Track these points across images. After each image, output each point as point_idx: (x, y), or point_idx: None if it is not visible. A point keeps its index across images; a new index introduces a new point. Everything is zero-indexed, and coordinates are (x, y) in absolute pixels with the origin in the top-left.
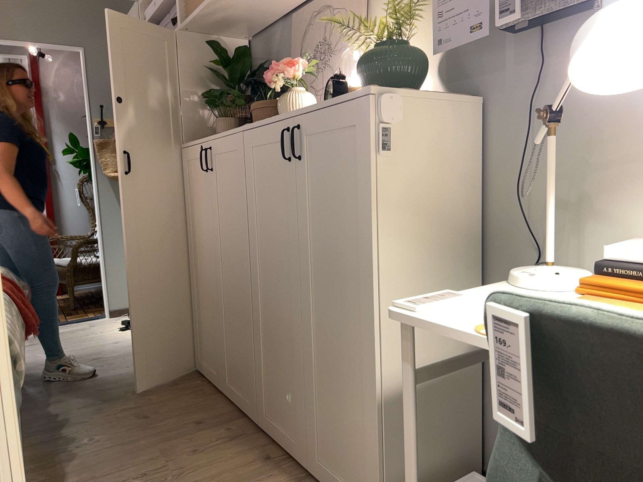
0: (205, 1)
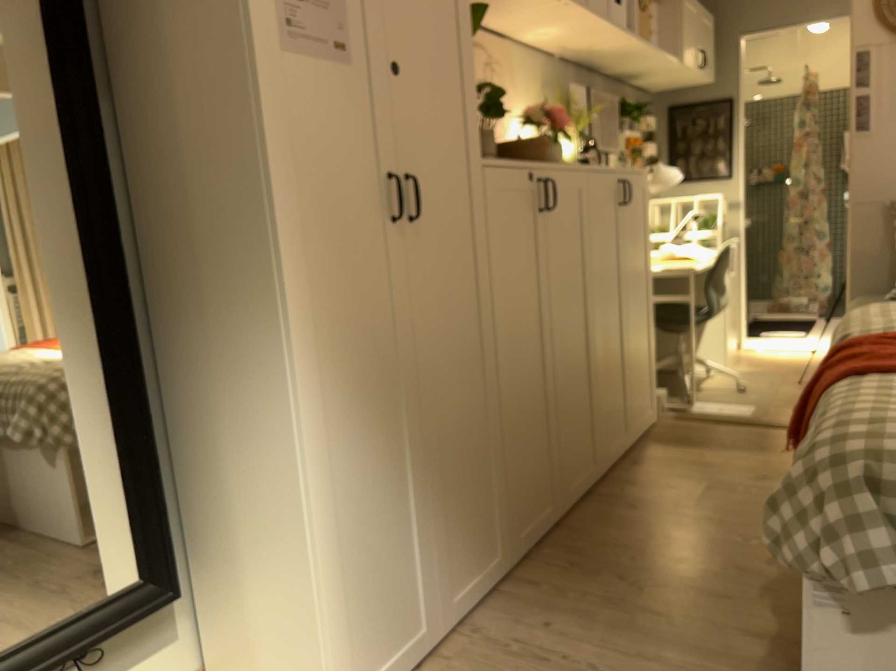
0: None
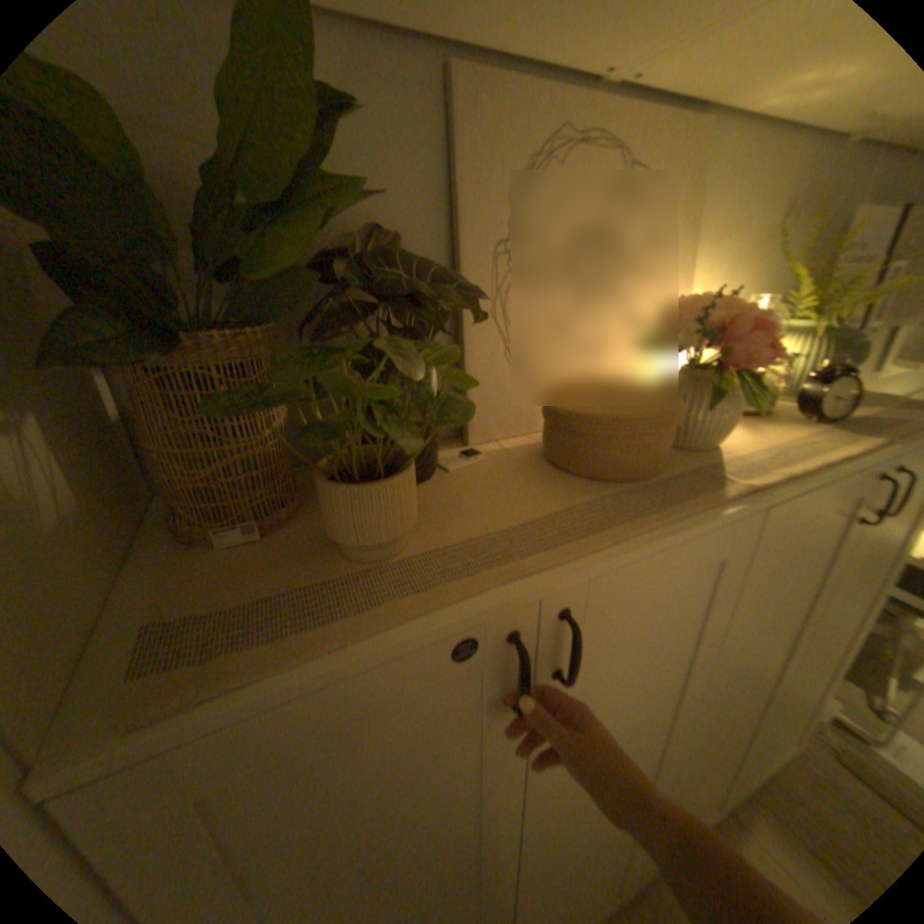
0: None
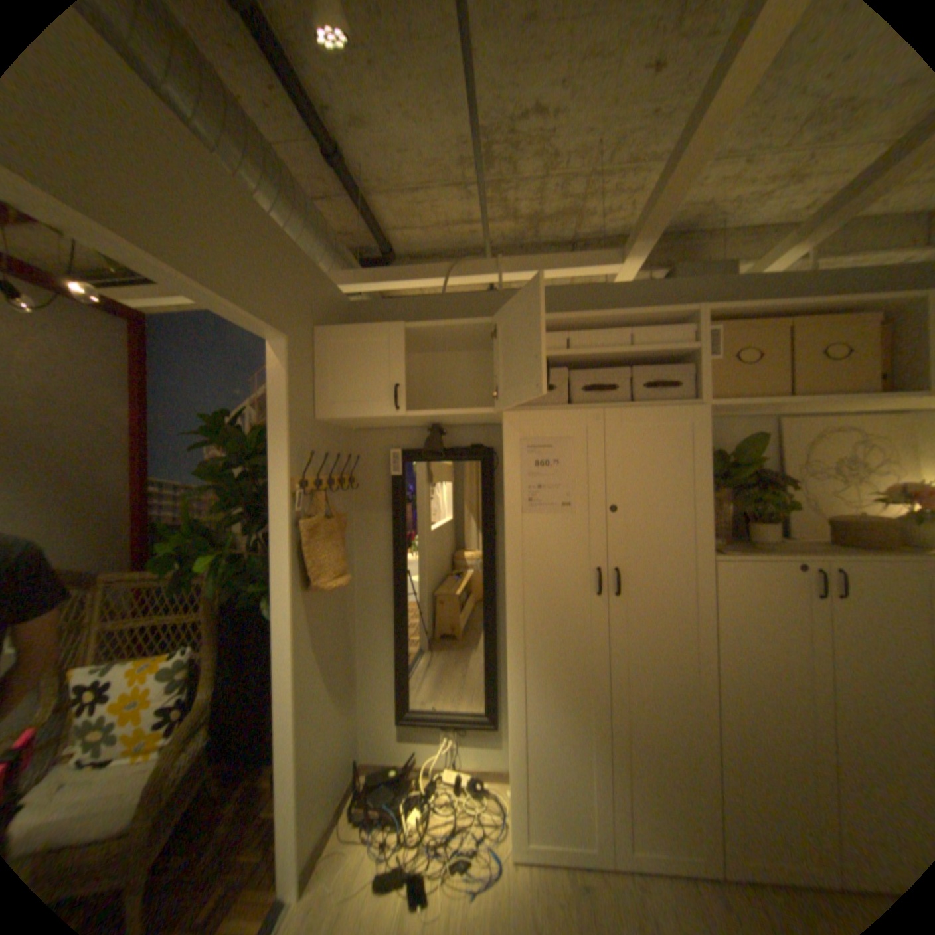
0: (788, 393)
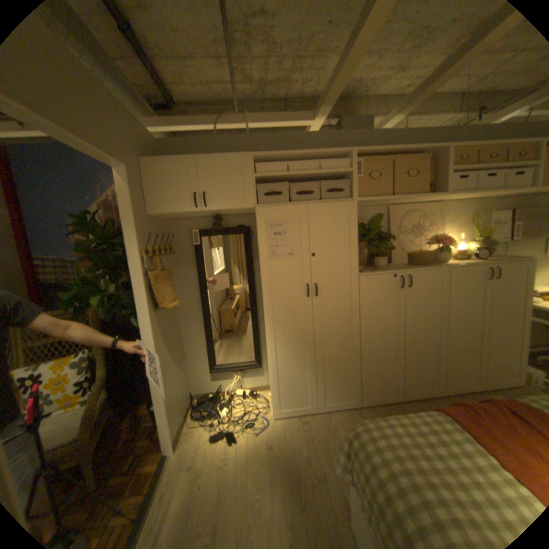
0: (391, 194)
